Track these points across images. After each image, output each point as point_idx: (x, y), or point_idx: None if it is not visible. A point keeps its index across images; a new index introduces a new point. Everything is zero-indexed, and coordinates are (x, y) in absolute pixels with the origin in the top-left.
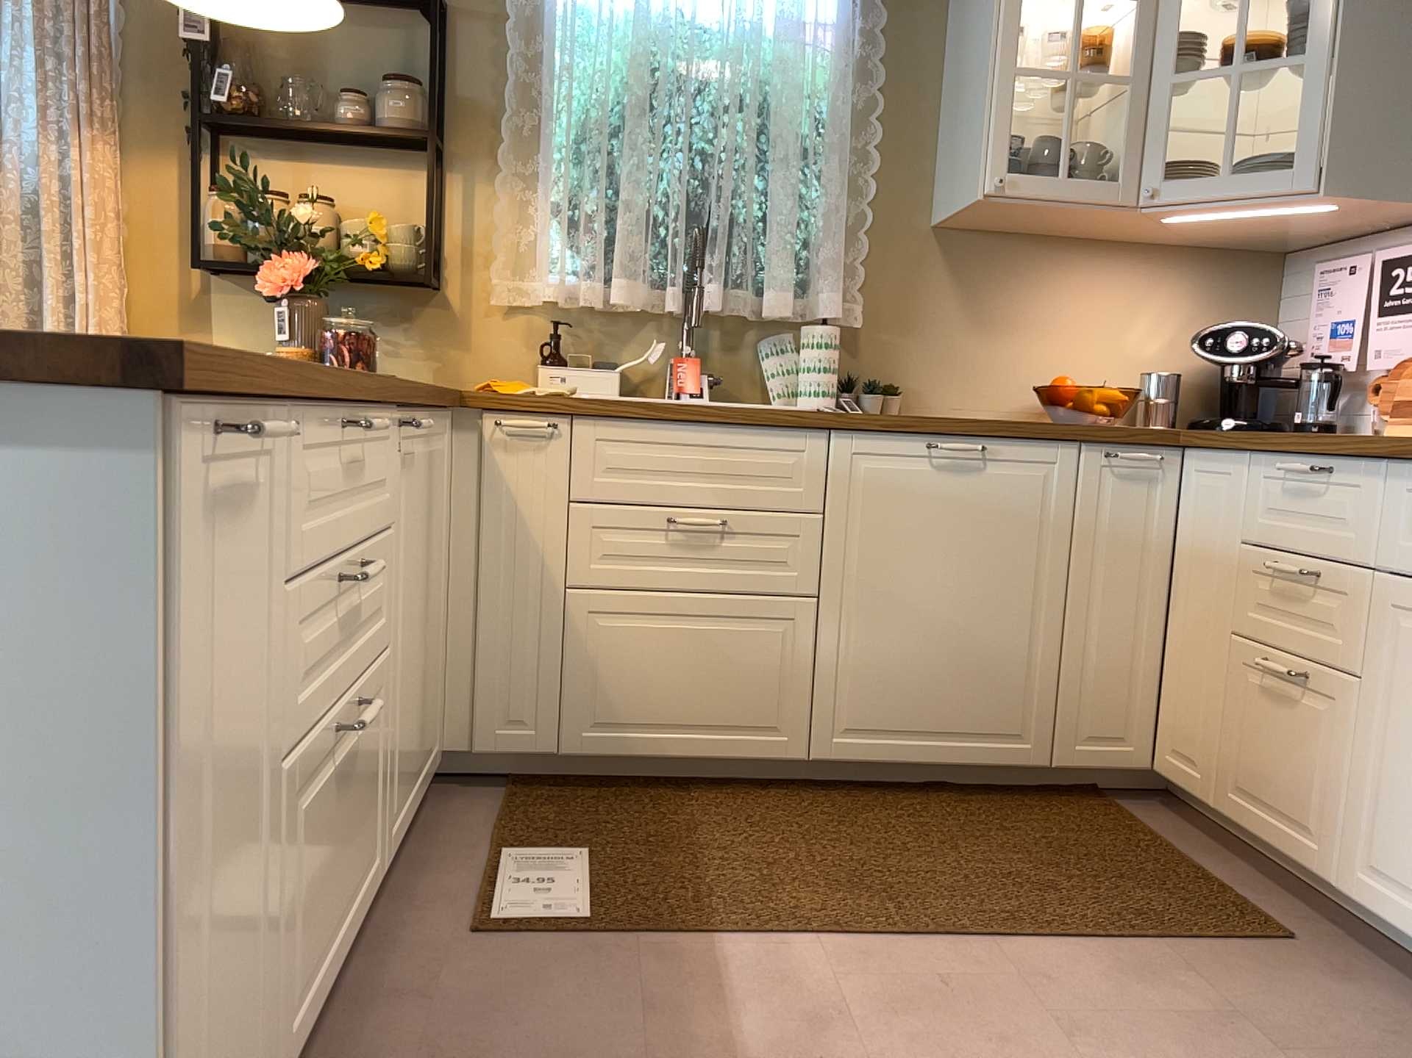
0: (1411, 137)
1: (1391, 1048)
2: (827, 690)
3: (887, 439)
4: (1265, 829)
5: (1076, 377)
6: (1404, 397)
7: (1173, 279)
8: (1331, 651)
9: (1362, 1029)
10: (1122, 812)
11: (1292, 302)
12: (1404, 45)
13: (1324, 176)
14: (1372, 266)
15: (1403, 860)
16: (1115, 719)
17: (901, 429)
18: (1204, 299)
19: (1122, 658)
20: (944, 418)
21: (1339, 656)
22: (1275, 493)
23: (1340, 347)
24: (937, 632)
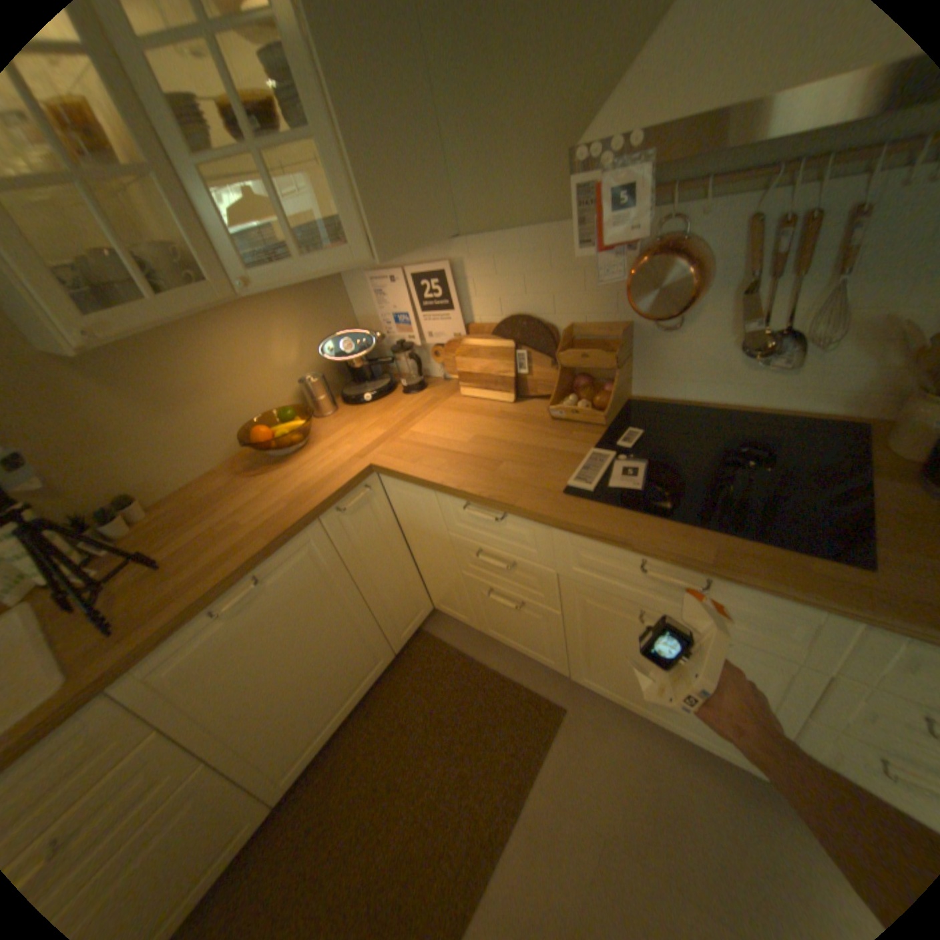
0: (409, 193)
1: (653, 784)
2: (254, 781)
3: (166, 648)
4: (517, 647)
5: (257, 403)
6: (462, 369)
7: (277, 306)
8: (535, 596)
9: (635, 778)
10: (434, 642)
11: (353, 292)
12: (377, 105)
13: (373, 247)
14: (403, 277)
15: (610, 682)
16: (411, 611)
17: (172, 636)
18: (303, 310)
19: (400, 588)
20: (182, 489)
21: (542, 600)
22: (463, 513)
23: (403, 330)
24: (300, 684)
